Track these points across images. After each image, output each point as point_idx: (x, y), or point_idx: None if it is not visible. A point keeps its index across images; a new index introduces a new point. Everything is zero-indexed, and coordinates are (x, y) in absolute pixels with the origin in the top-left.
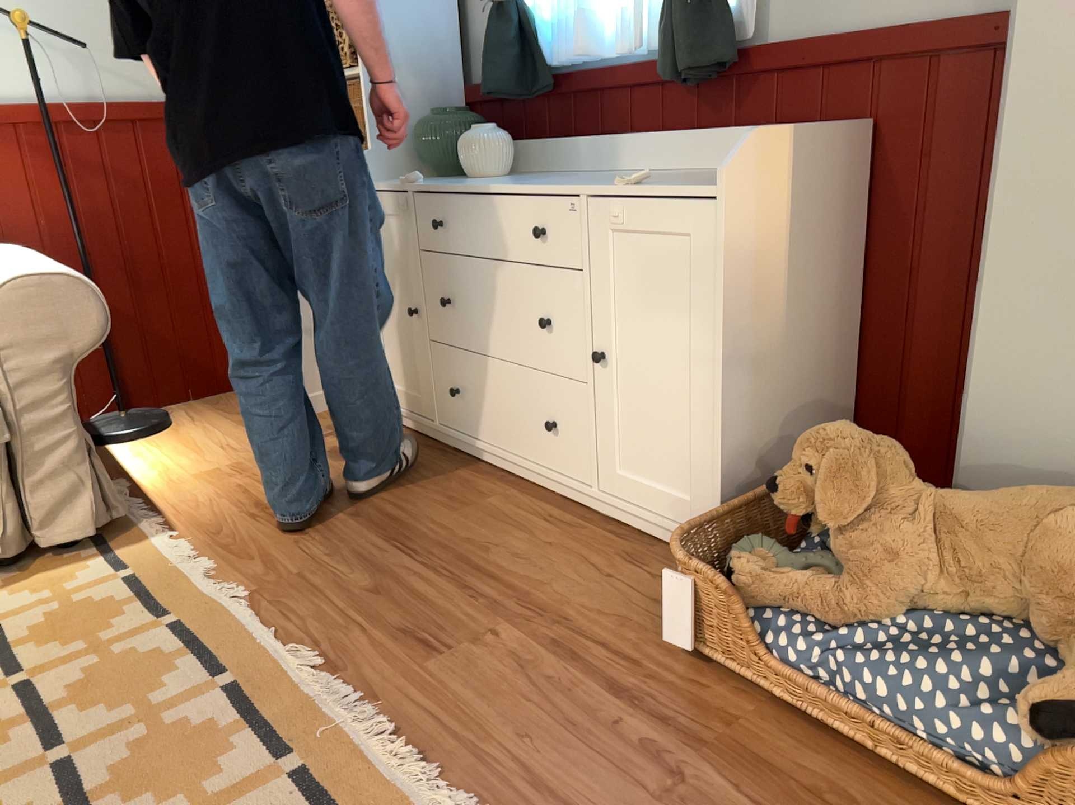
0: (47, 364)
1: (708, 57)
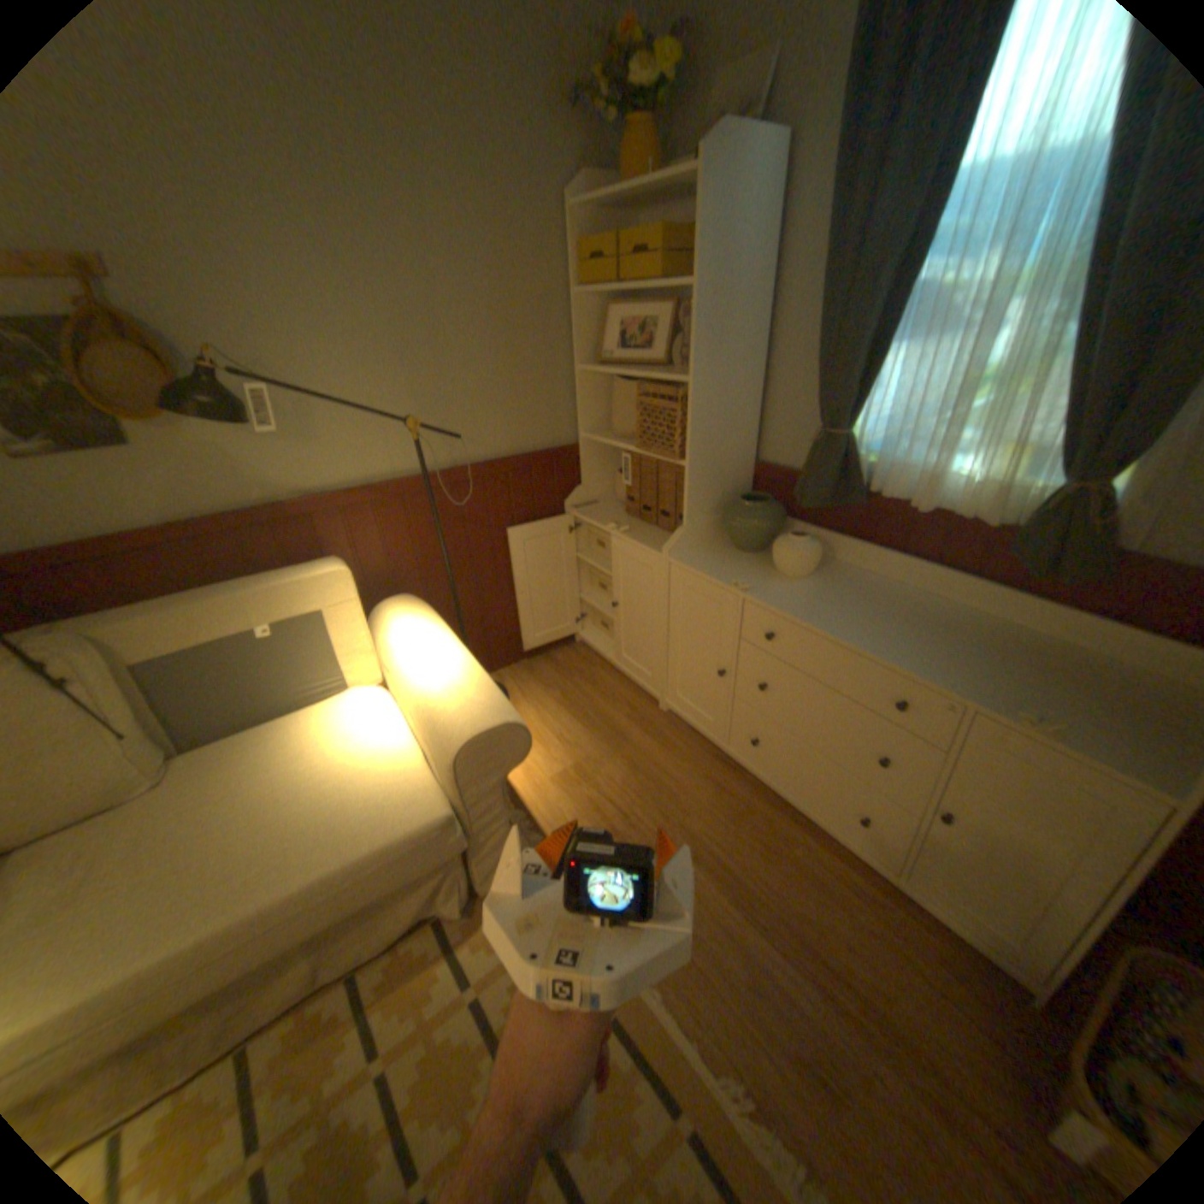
0: (490, 785)
1: (1101, 570)
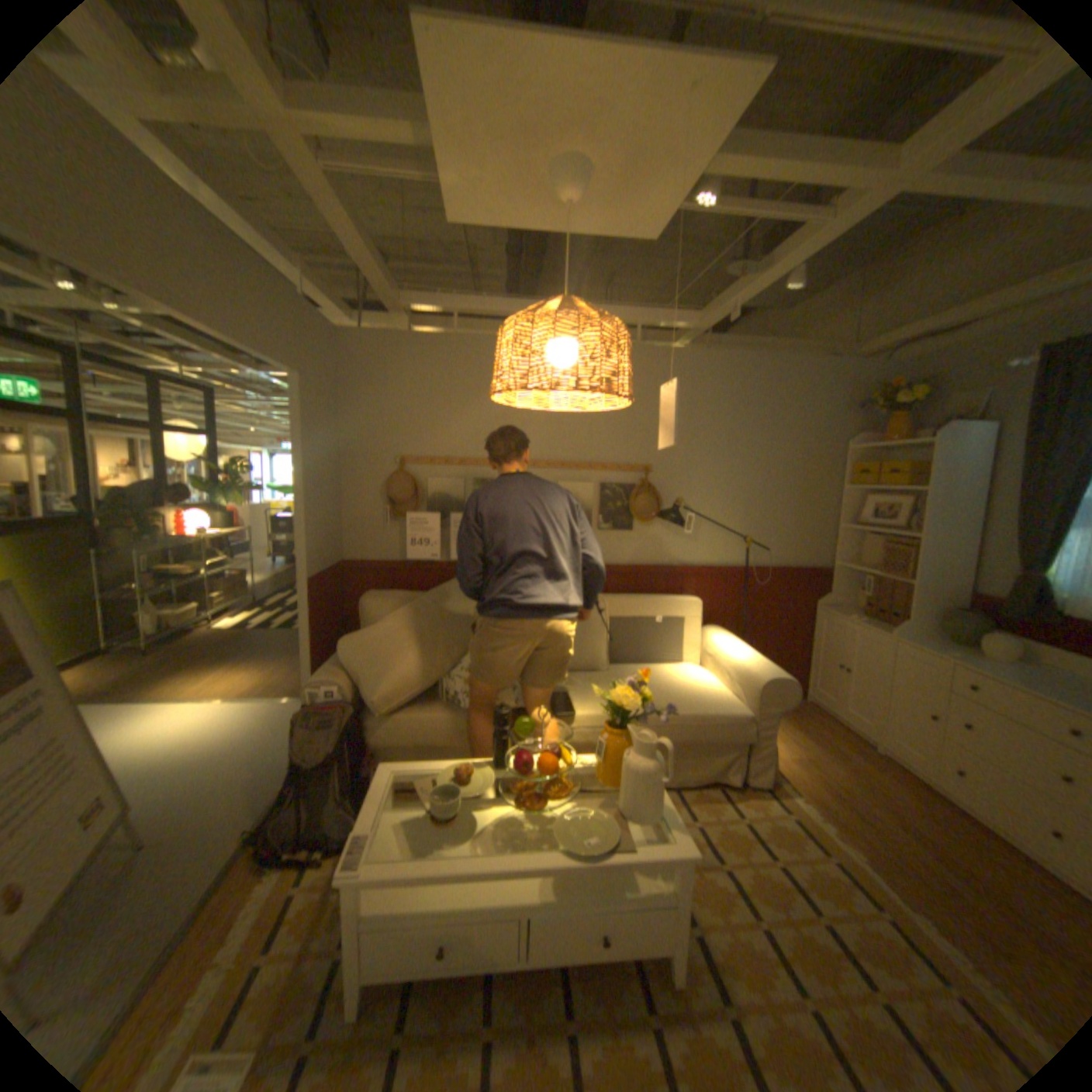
0: (775, 713)
1: None
